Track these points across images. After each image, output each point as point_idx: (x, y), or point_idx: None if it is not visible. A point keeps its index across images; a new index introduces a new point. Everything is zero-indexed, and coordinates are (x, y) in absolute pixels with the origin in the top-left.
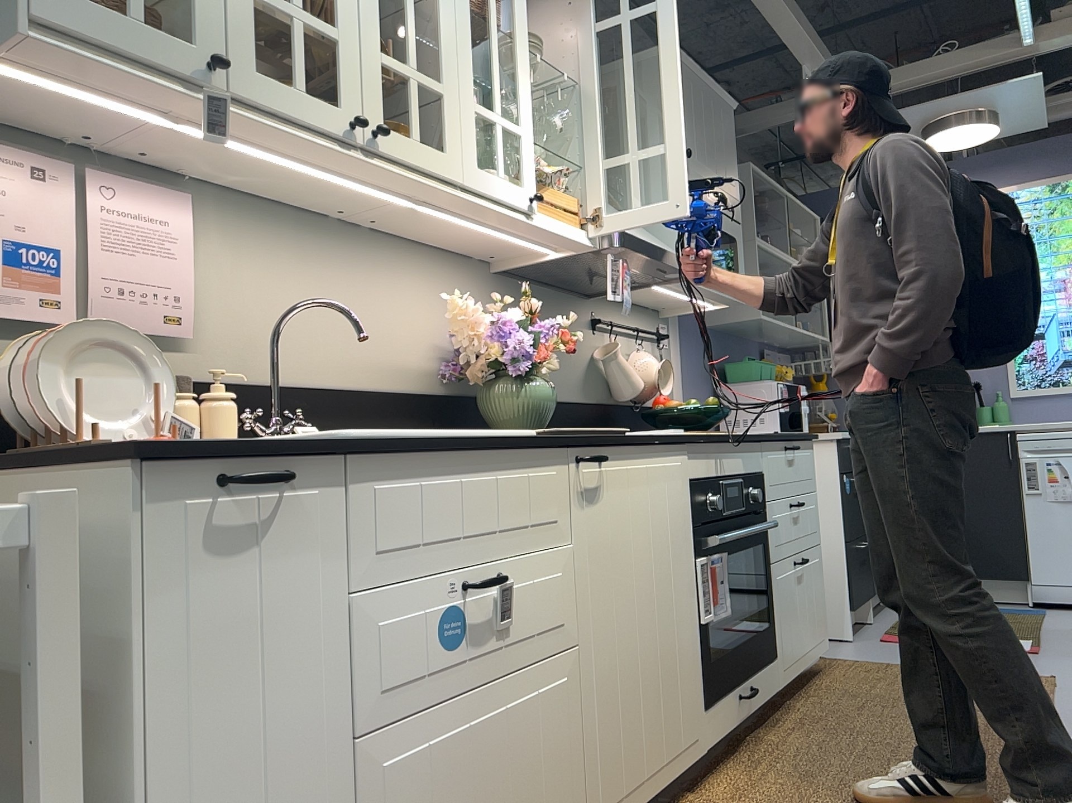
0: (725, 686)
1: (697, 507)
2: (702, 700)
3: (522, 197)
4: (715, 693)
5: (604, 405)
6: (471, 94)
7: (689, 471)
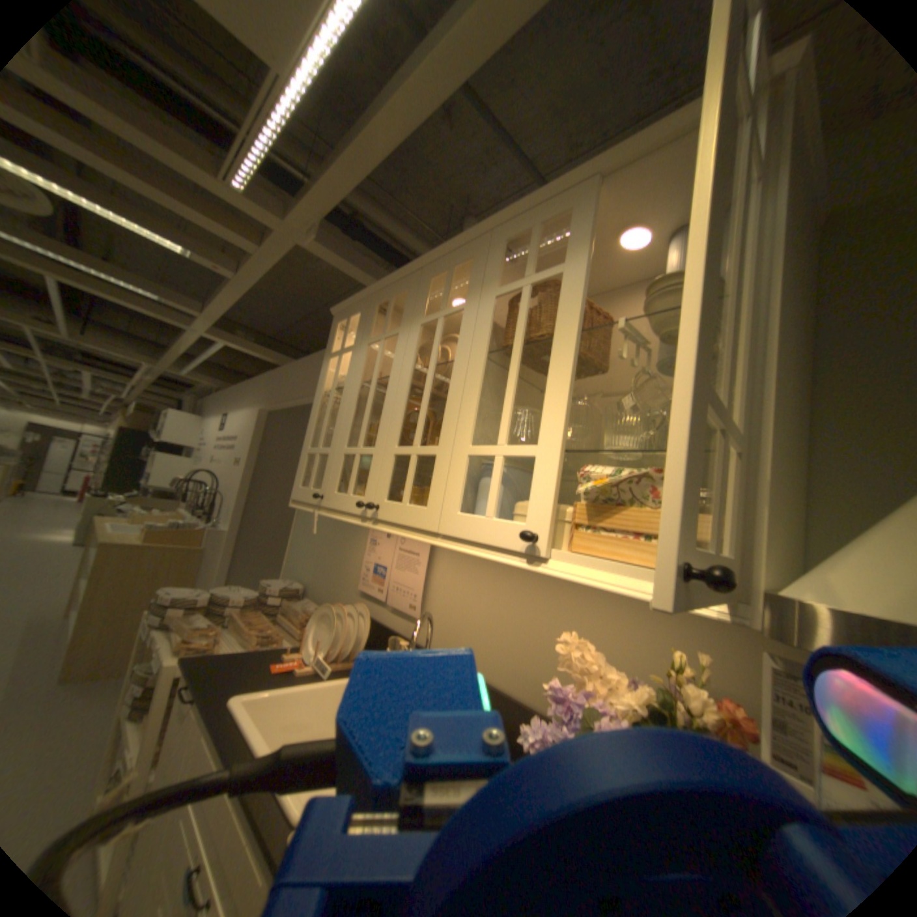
0: None
1: None
2: None
3: (518, 537)
4: None
5: None
6: (469, 439)
7: None
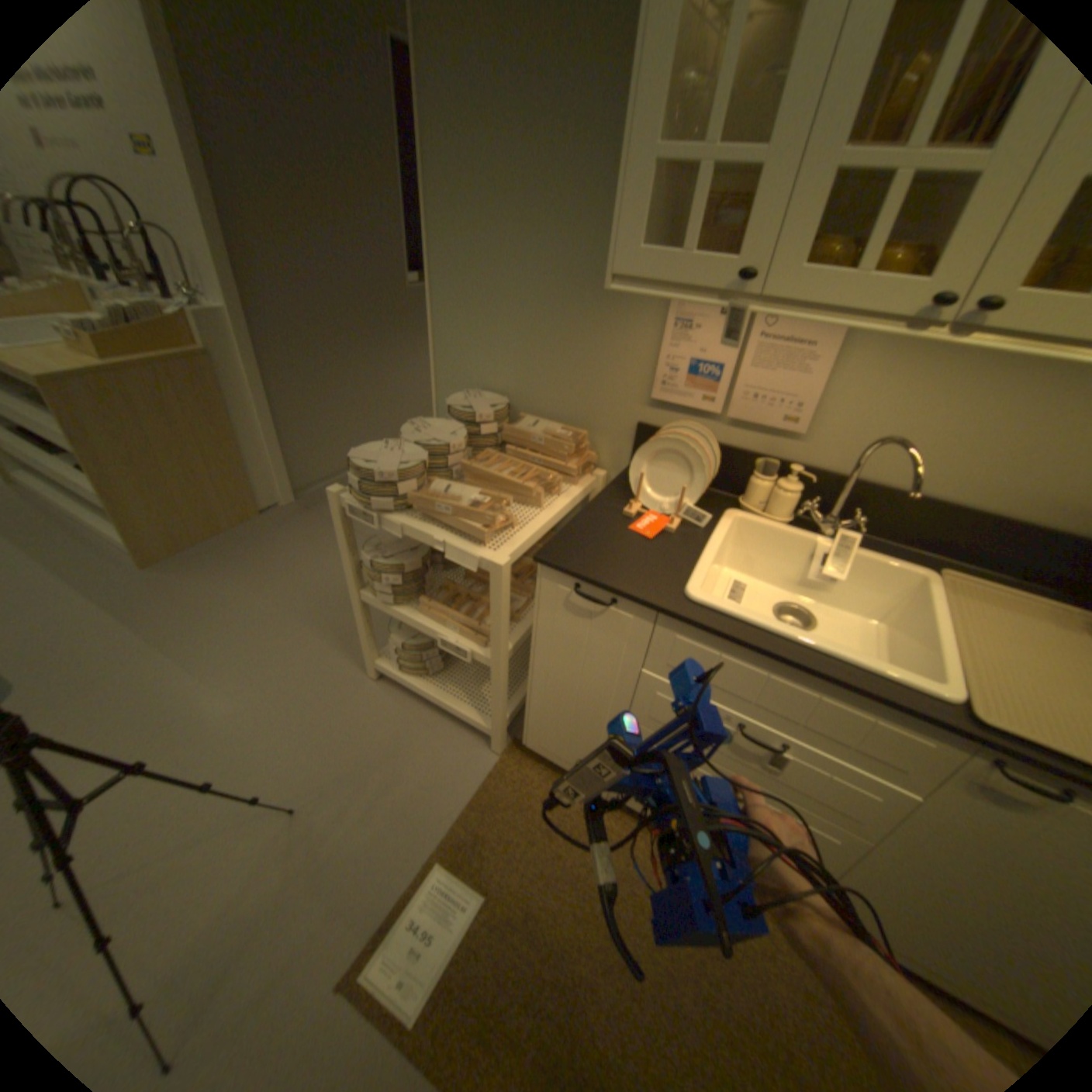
0: None
1: None
2: None
3: None
4: None
5: None
6: None
7: None
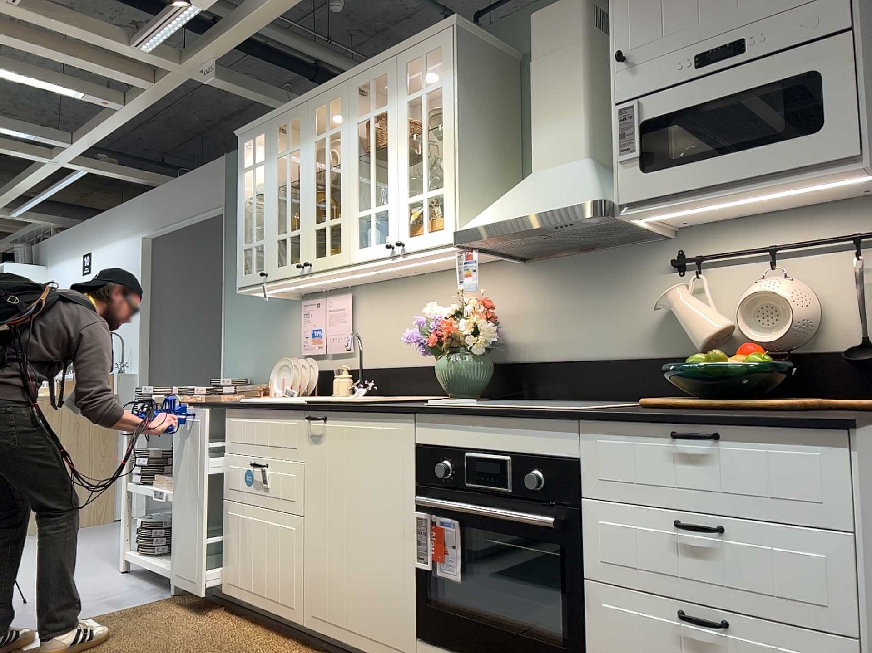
0: (451, 642)
1: (423, 469)
2: (418, 630)
3: (384, 249)
4: (433, 636)
5: (686, 357)
6: (355, 209)
7: (416, 436)
